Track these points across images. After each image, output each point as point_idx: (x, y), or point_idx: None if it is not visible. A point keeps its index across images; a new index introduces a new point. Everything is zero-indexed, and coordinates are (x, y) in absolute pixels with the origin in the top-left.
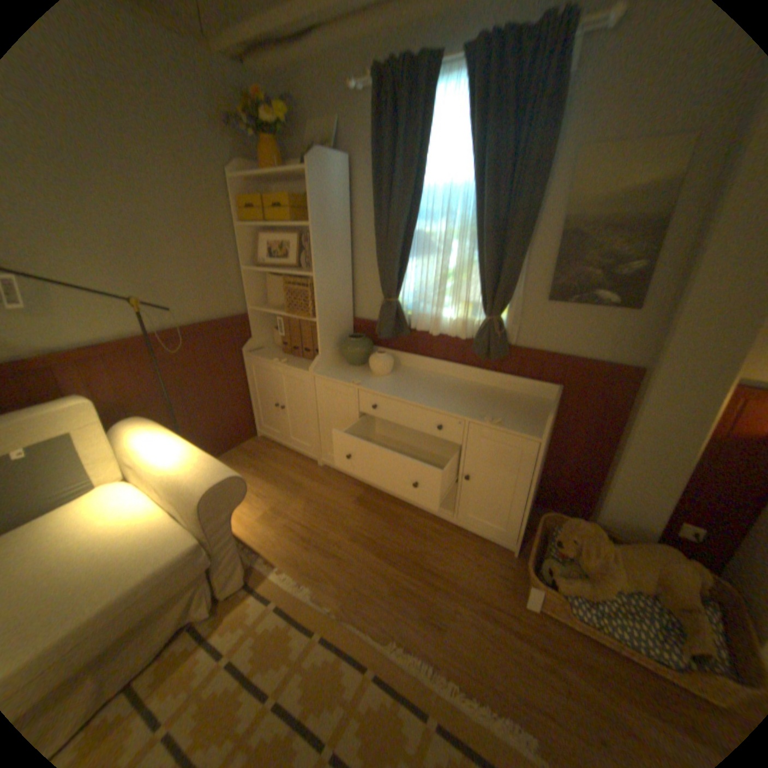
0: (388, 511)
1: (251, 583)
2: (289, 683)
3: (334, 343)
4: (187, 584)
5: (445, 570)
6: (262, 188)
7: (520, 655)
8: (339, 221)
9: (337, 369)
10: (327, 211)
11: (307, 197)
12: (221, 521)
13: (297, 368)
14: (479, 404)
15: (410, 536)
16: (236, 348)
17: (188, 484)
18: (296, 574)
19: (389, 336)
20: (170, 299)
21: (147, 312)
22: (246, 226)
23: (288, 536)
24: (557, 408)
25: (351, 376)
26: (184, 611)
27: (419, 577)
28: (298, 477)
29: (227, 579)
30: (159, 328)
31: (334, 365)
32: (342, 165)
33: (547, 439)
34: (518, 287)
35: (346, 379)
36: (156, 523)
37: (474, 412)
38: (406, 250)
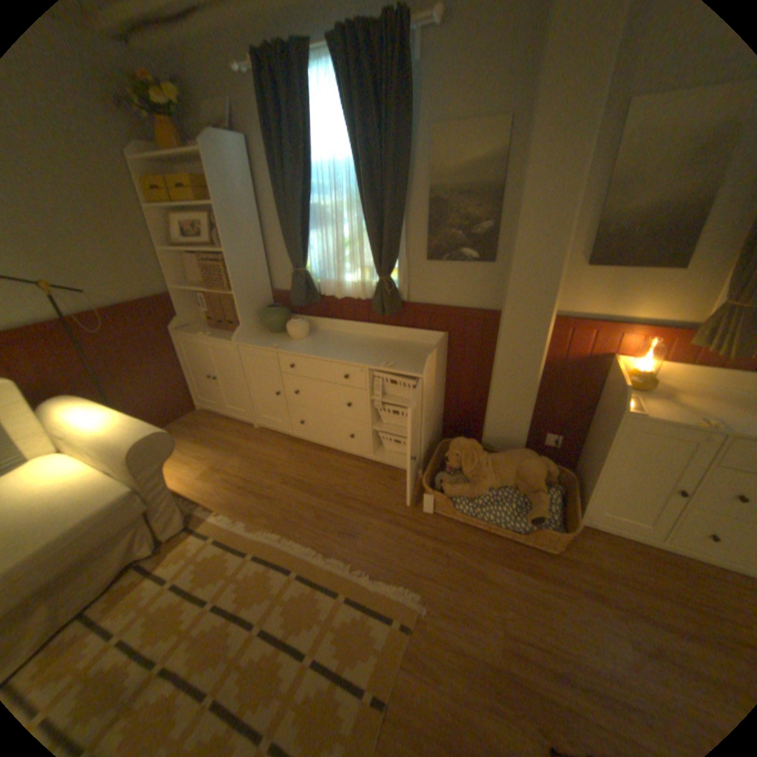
0: (316, 457)
1: (191, 526)
2: (225, 591)
3: (255, 314)
4: (126, 525)
5: (362, 495)
6: (167, 168)
7: (415, 545)
8: (243, 199)
9: (259, 337)
10: (229, 189)
11: (209, 177)
12: (153, 472)
13: (222, 339)
14: (379, 354)
15: (334, 473)
16: (161, 326)
17: (116, 442)
18: (232, 514)
19: (302, 303)
20: (84, 282)
21: (61, 296)
22: (154, 207)
23: (226, 487)
24: (444, 352)
25: (271, 342)
26: (129, 552)
27: (340, 502)
28: (236, 440)
29: (166, 522)
30: (77, 310)
31: (257, 334)
32: (239, 145)
33: (428, 375)
34: (402, 250)
35: (266, 345)
36: (91, 480)
37: (373, 360)
38: (306, 223)
